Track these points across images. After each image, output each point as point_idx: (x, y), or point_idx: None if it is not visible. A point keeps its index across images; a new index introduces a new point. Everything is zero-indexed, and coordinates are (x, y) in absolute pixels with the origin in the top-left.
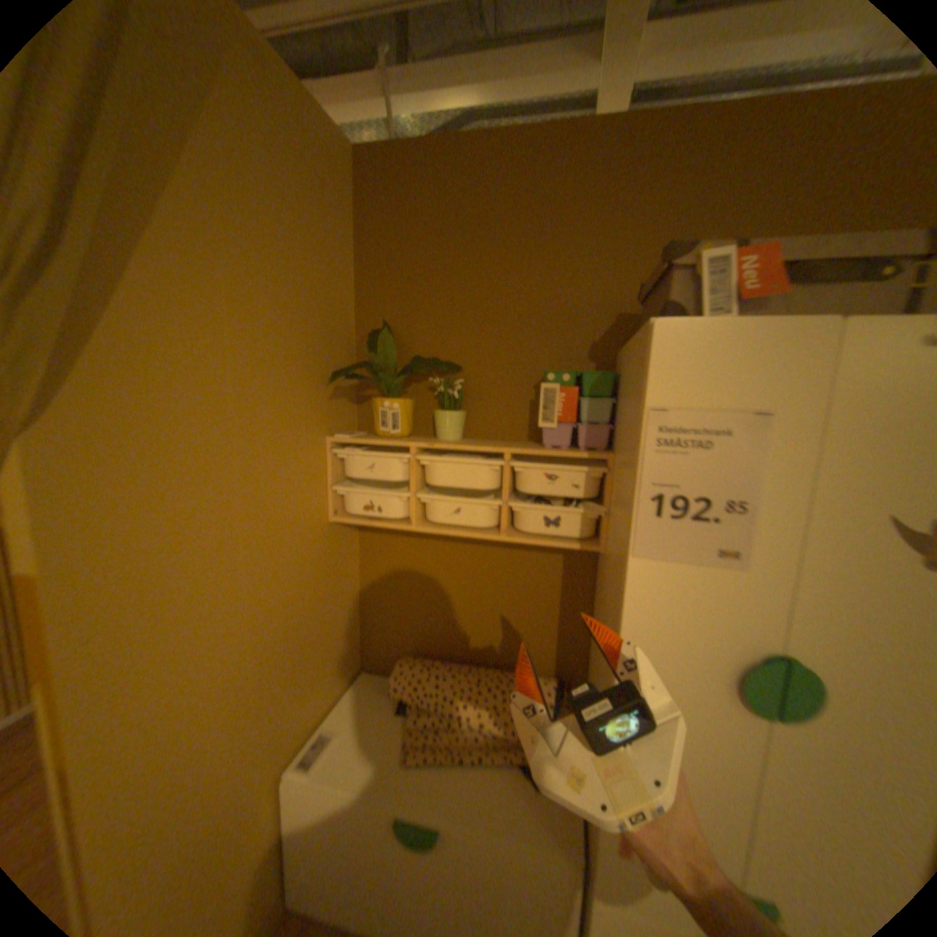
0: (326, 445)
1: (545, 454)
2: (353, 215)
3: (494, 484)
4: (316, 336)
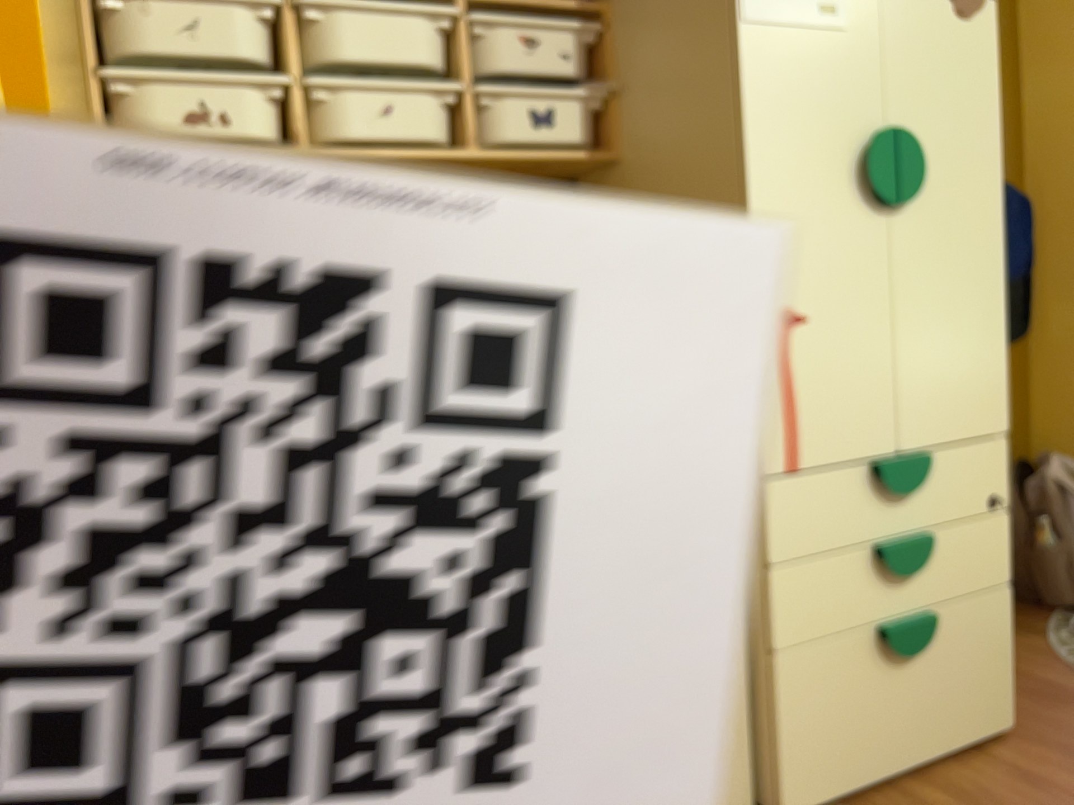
0: None
1: (515, 2)
2: None
3: (441, 60)
4: None
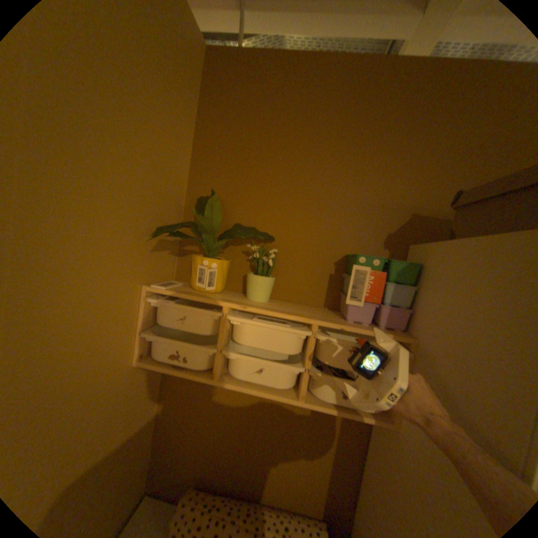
0: (142, 293)
1: (351, 329)
2: (199, 100)
3: (299, 349)
4: (148, 191)
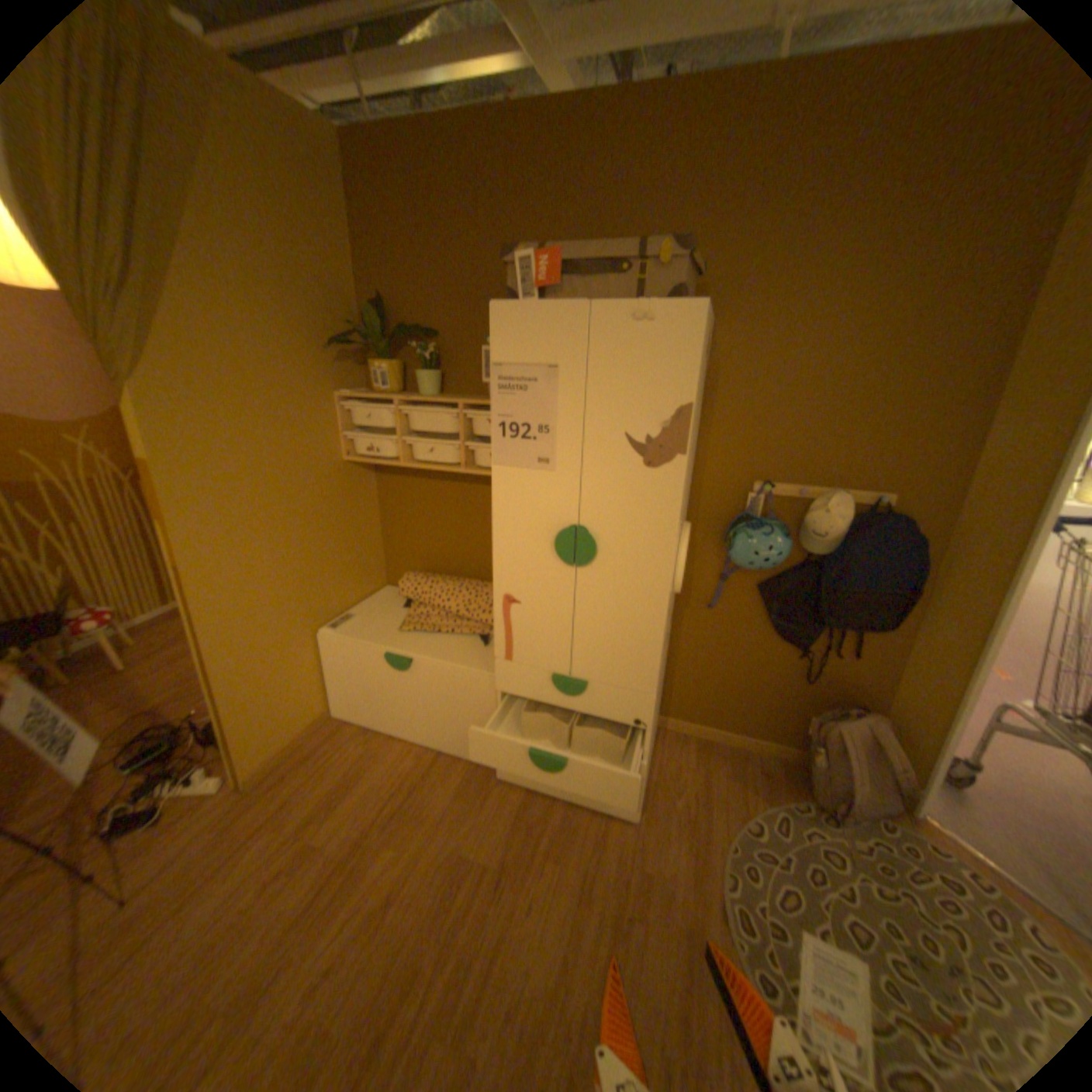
0: (333, 400)
1: (486, 405)
2: (343, 196)
3: (455, 430)
4: (315, 310)
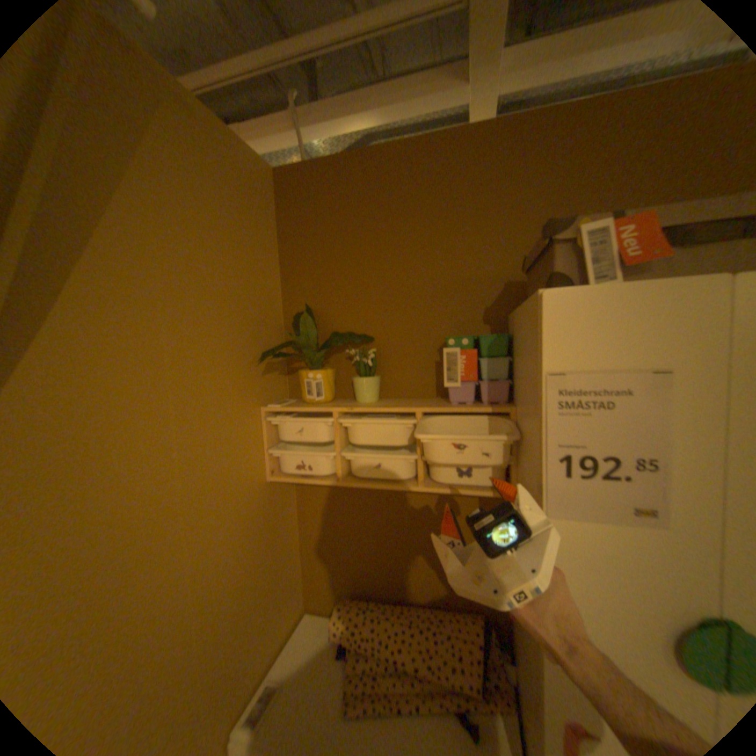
0: (261, 413)
1: (452, 410)
2: (276, 222)
3: (409, 439)
4: (248, 323)
